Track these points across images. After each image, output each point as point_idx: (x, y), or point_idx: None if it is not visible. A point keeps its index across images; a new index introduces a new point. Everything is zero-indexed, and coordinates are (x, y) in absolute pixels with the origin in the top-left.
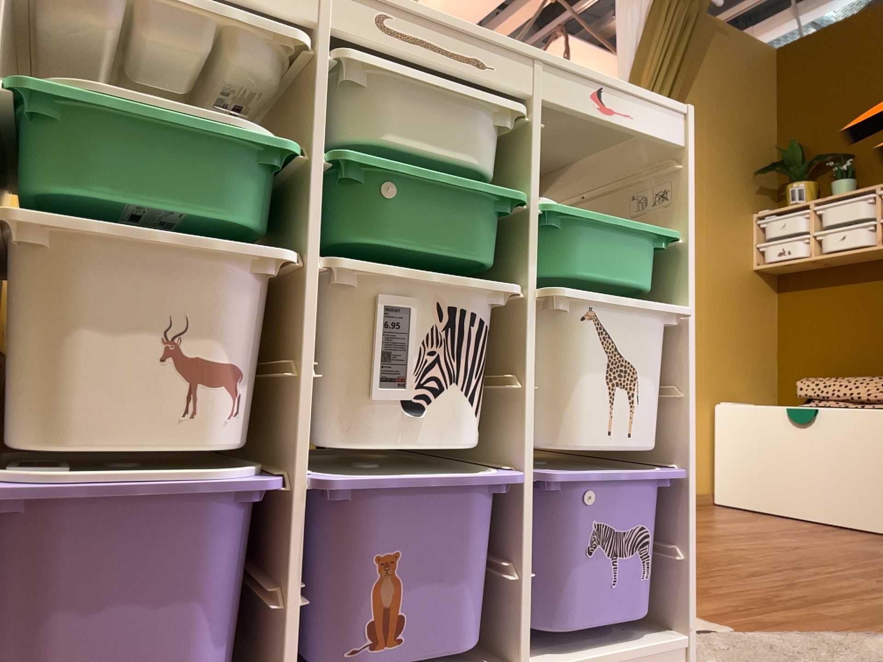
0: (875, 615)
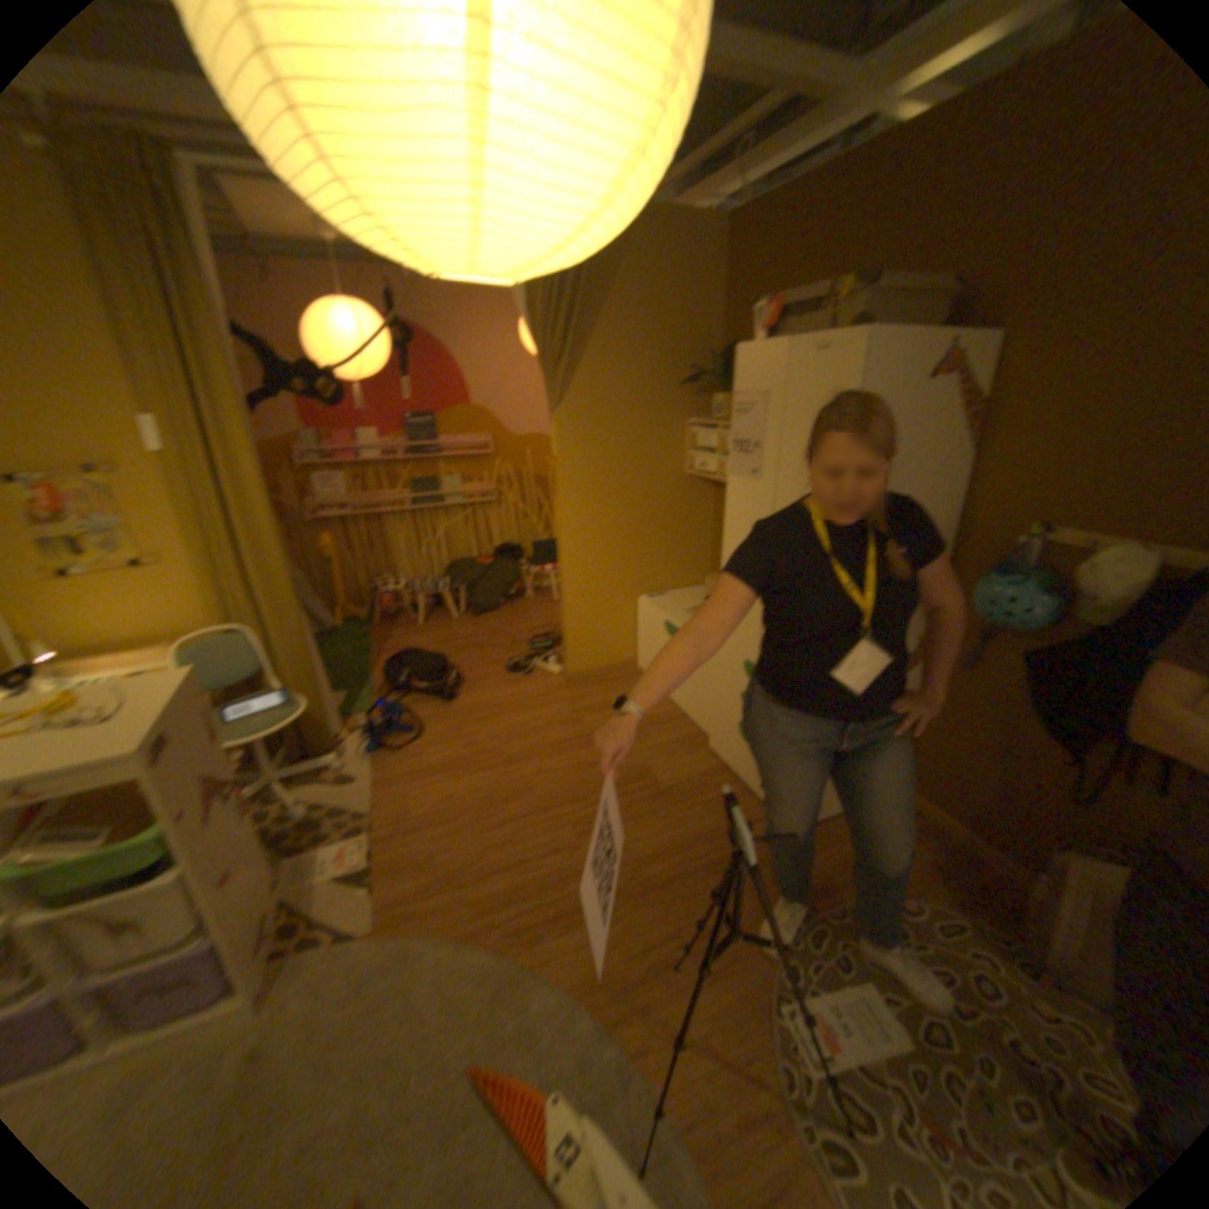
0: (494, 911)
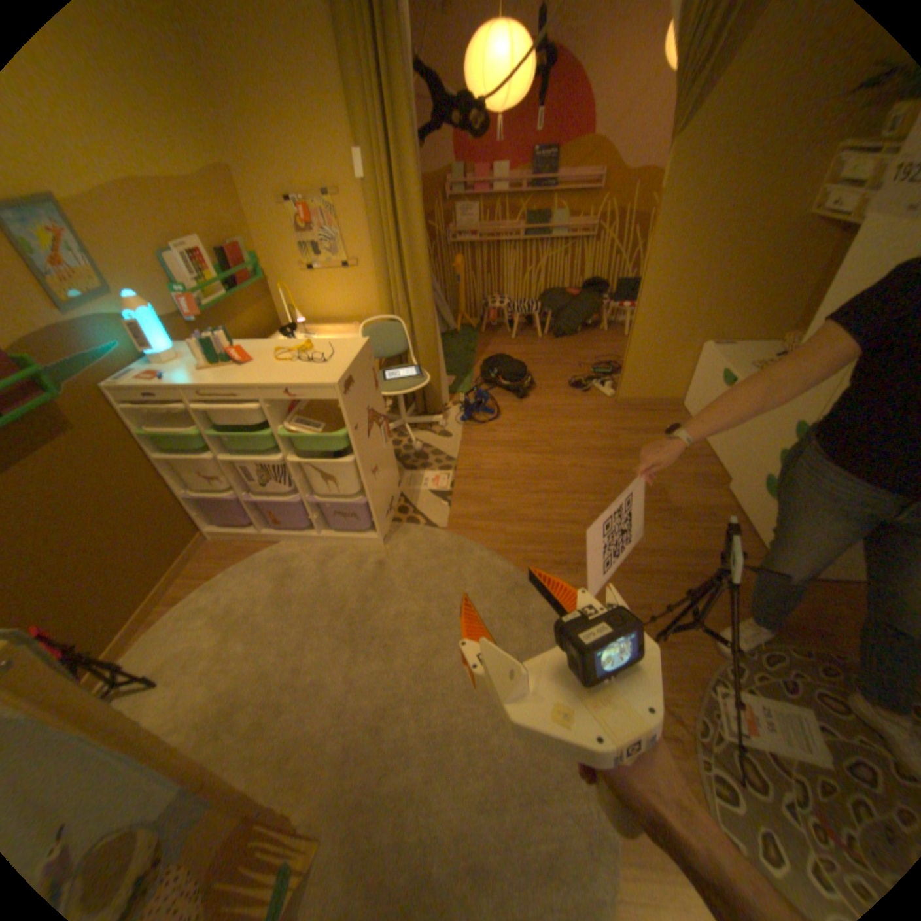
0: (522, 542)
